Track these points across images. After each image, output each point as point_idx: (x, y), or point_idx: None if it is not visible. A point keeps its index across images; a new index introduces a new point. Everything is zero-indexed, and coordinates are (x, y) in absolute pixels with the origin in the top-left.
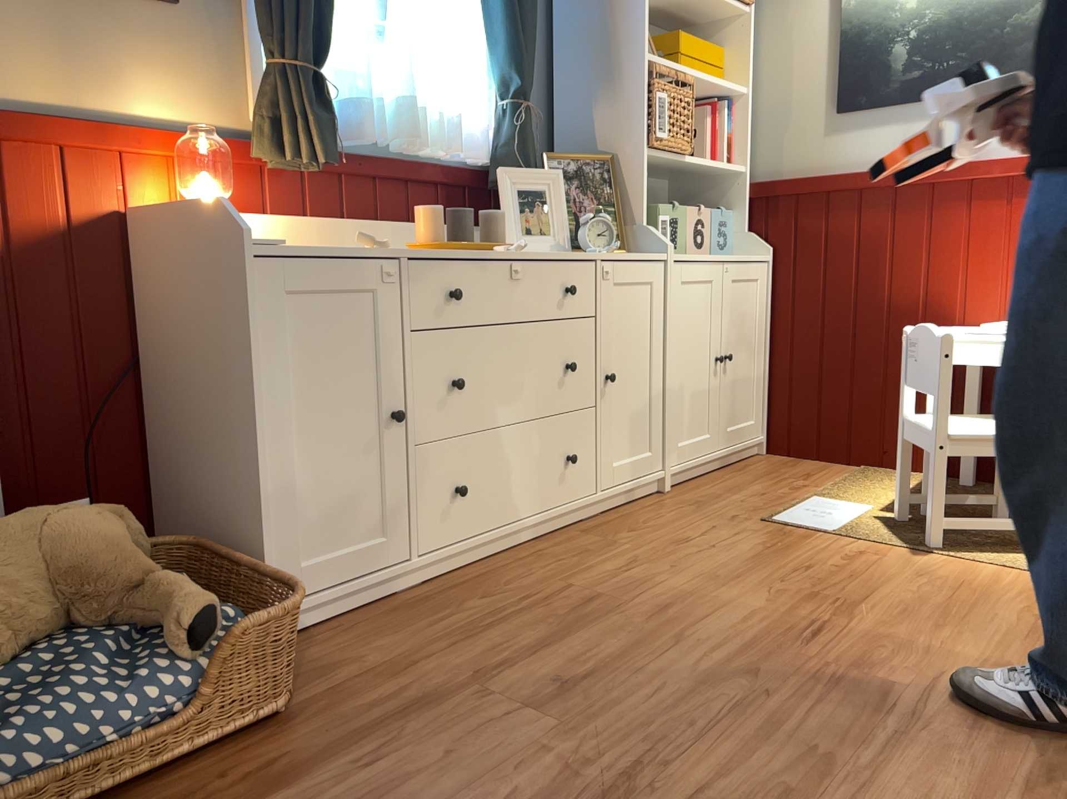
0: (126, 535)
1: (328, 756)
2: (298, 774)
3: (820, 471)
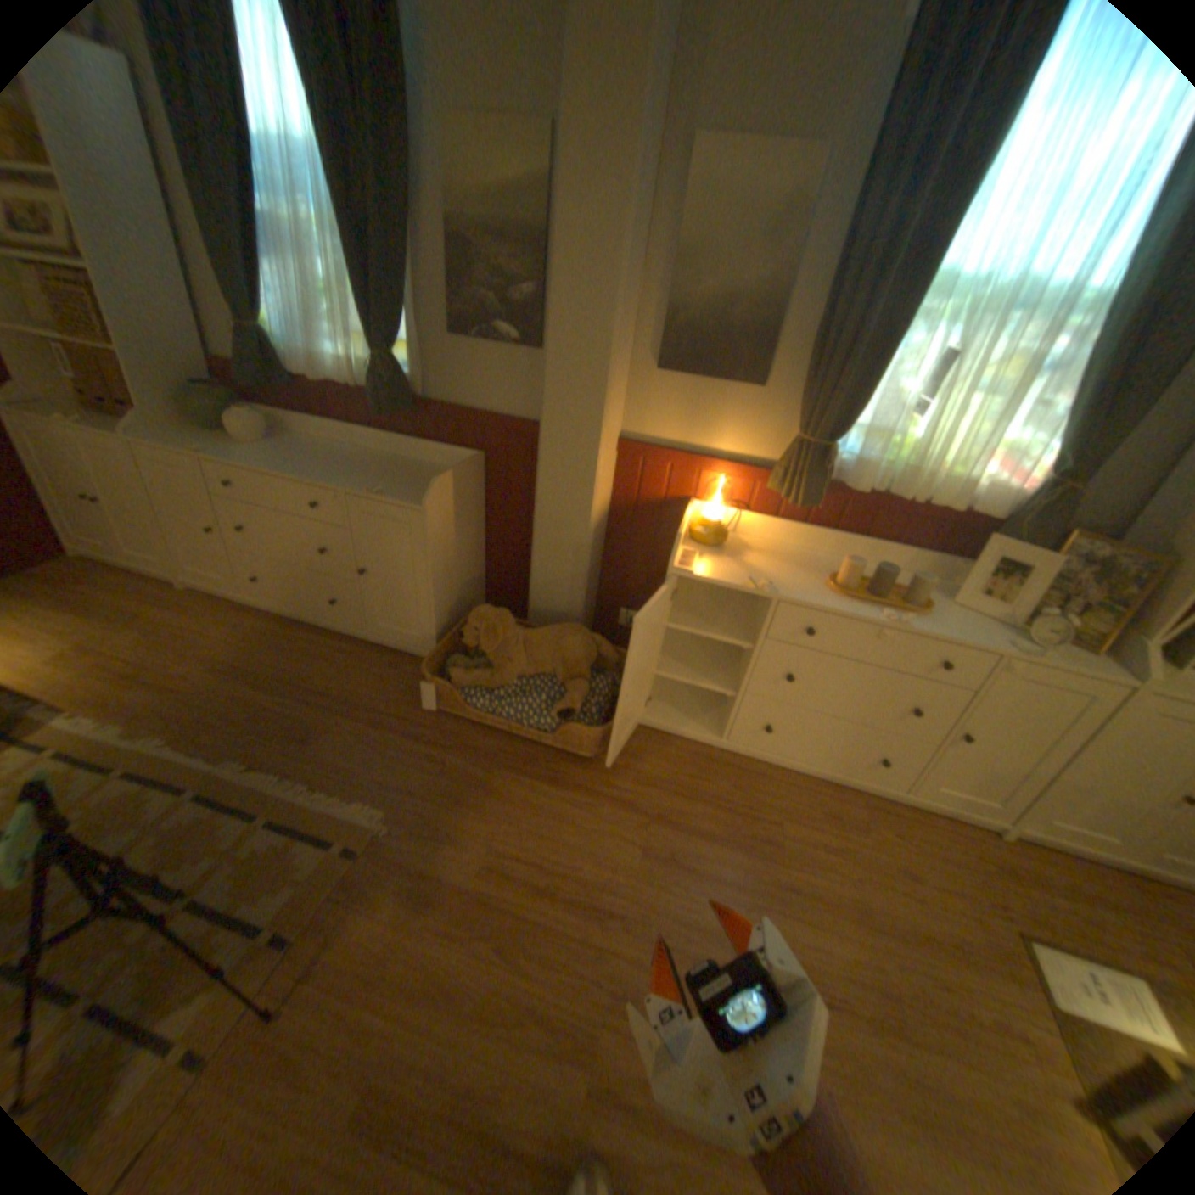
0: (593, 655)
1: (575, 789)
2: (562, 785)
3: None
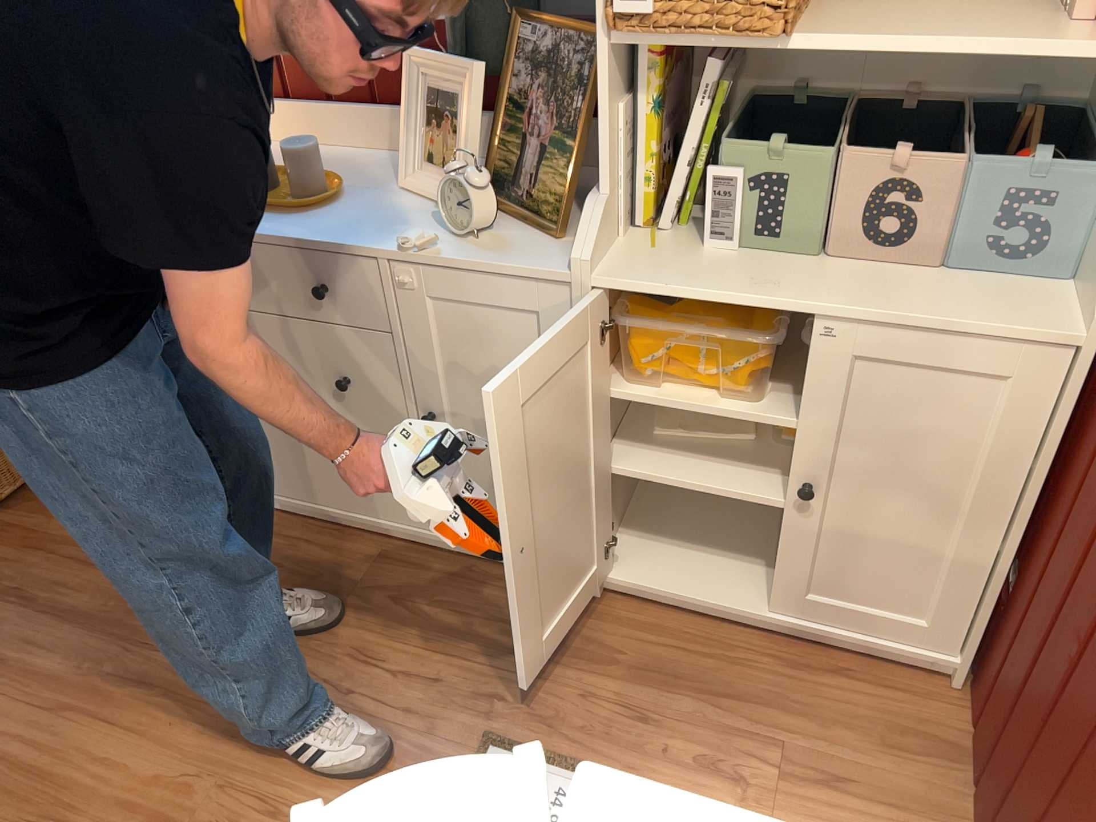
0: None
1: None
2: None
3: (874, 795)
